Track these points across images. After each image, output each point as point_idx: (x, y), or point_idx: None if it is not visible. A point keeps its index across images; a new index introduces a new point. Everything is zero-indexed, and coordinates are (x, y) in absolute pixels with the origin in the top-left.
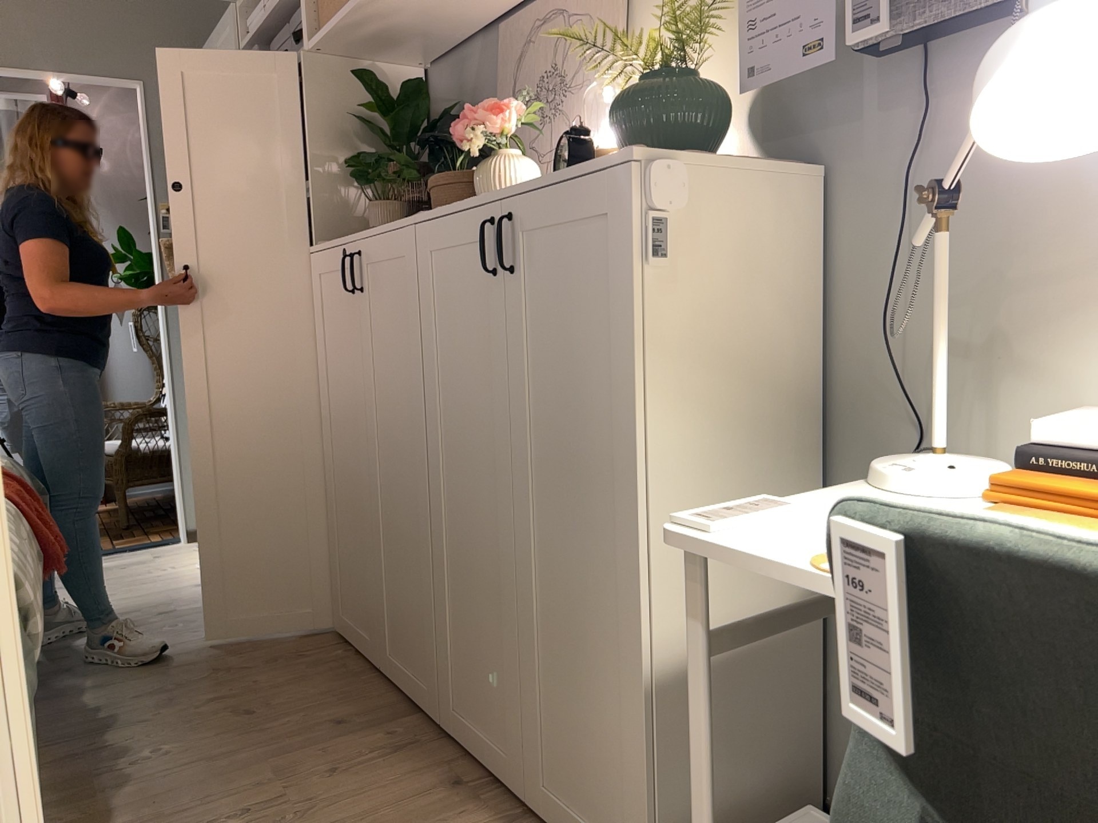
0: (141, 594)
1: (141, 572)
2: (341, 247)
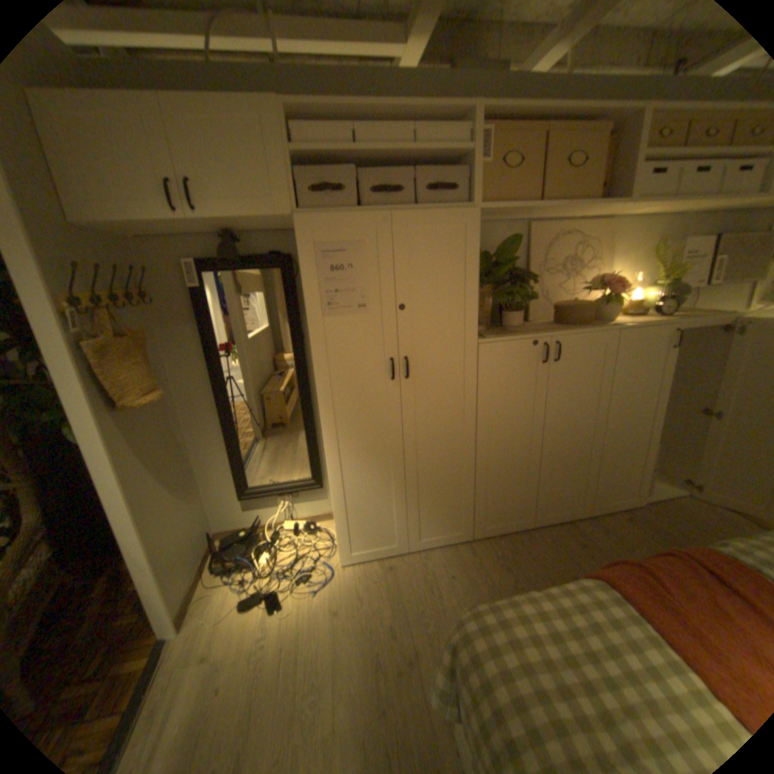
0: (329, 658)
1: (254, 668)
2: (534, 340)
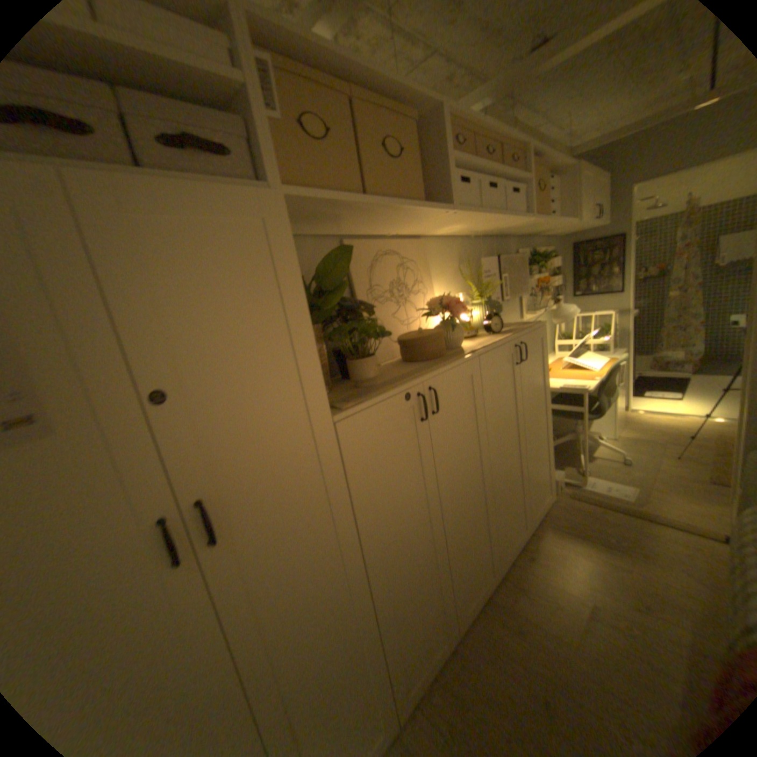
0: None
1: None
2: (405, 391)
